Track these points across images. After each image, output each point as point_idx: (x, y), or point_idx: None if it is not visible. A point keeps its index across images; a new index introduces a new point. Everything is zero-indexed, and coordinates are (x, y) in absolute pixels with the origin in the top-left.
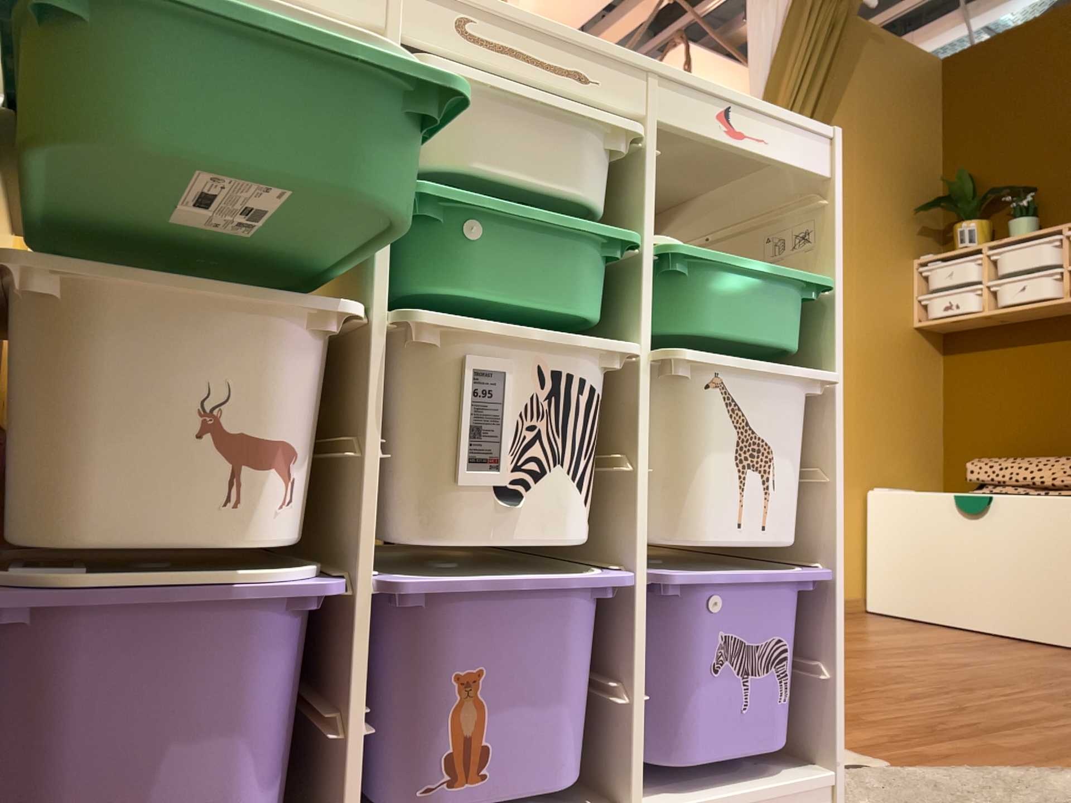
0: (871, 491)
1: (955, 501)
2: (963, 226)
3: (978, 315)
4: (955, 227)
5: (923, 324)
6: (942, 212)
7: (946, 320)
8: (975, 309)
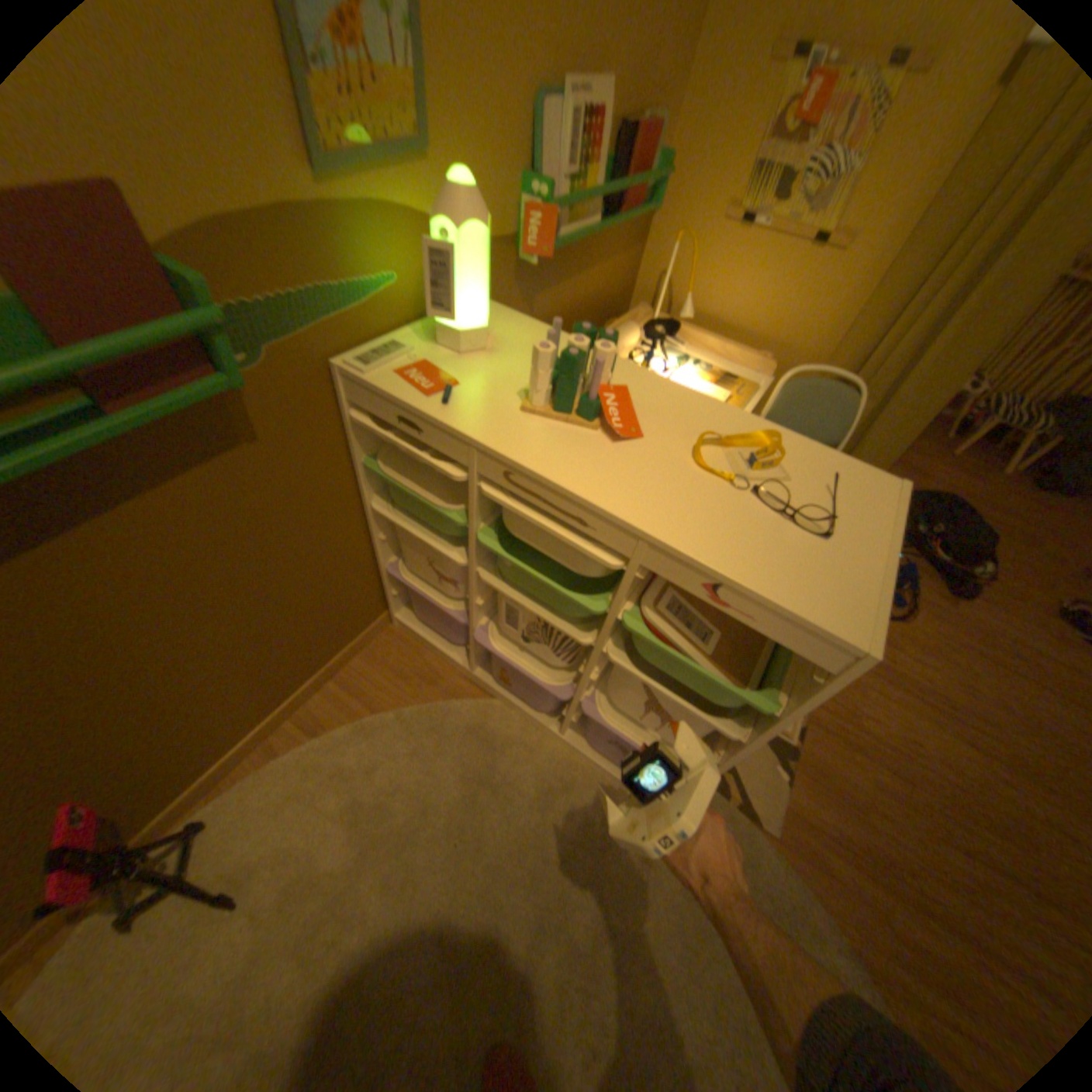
0: None
1: None
2: None
3: None
4: None
5: None
6: None
7: None
8: None
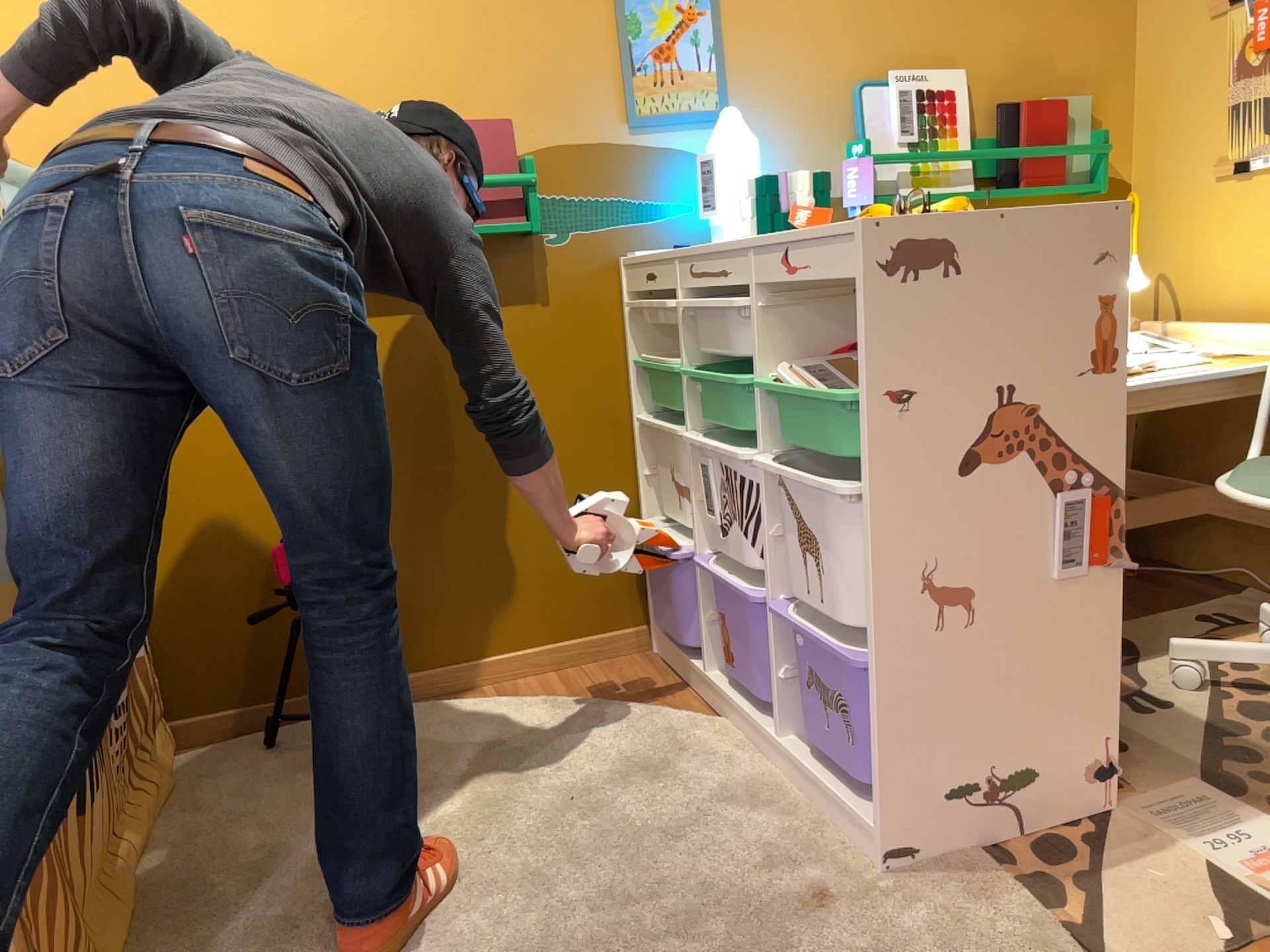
0: None
1: None
2: None
3: None
4: None
5: None
6: None
7: None
8: None
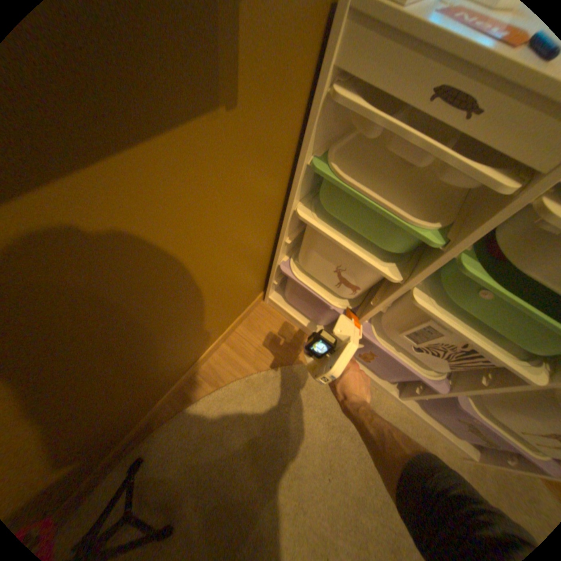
0: None
1: None
2: None
3: None
4: None
5: None
6: None
7: None
8: None
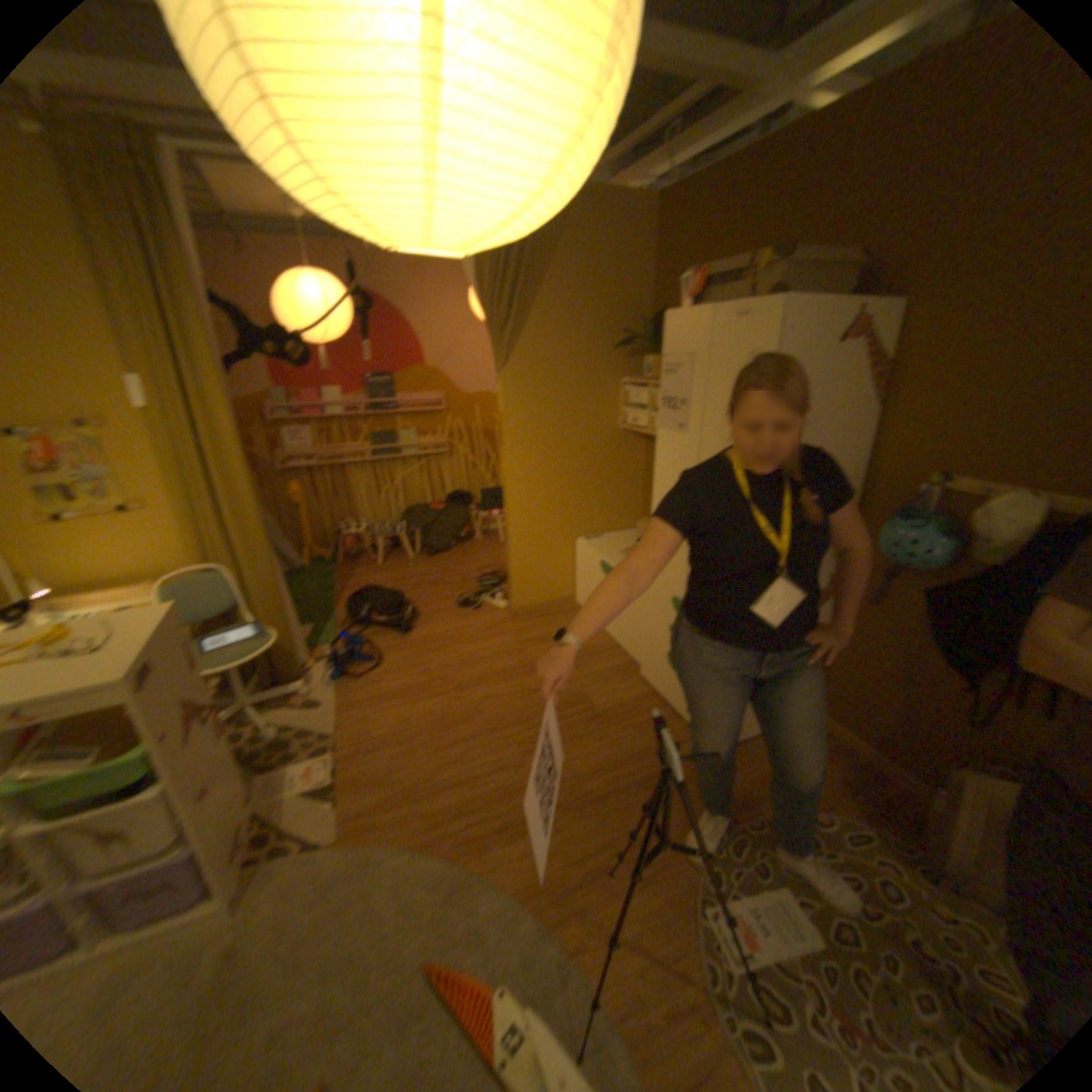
0: (576, 545)
1: (600, 570)
2: (651, 359)
3: (647, 434)
4: (646, 359)
5: (626, 429)
6: (638, 346)
7: (634, 431)
8: (647, 428)
